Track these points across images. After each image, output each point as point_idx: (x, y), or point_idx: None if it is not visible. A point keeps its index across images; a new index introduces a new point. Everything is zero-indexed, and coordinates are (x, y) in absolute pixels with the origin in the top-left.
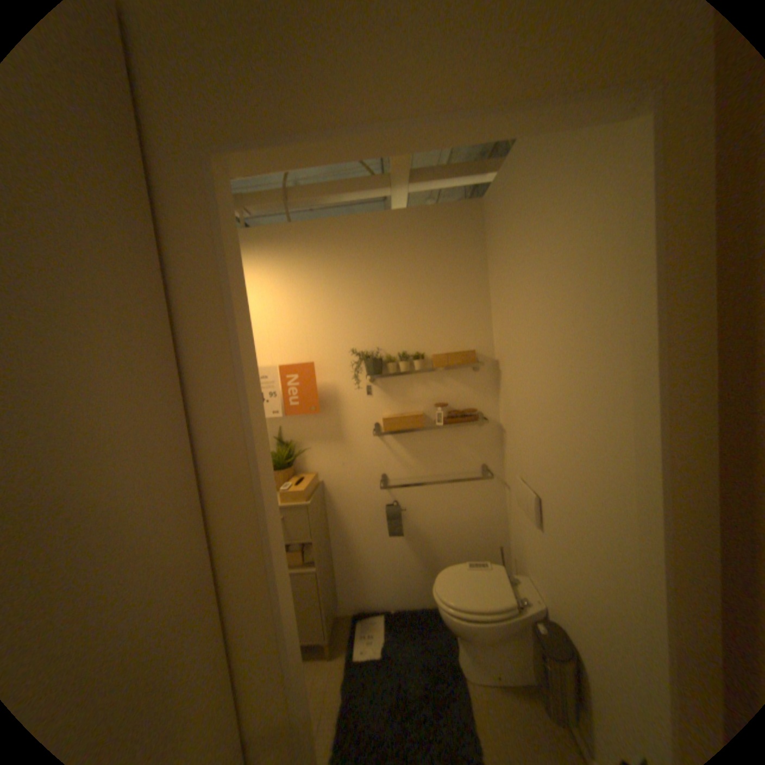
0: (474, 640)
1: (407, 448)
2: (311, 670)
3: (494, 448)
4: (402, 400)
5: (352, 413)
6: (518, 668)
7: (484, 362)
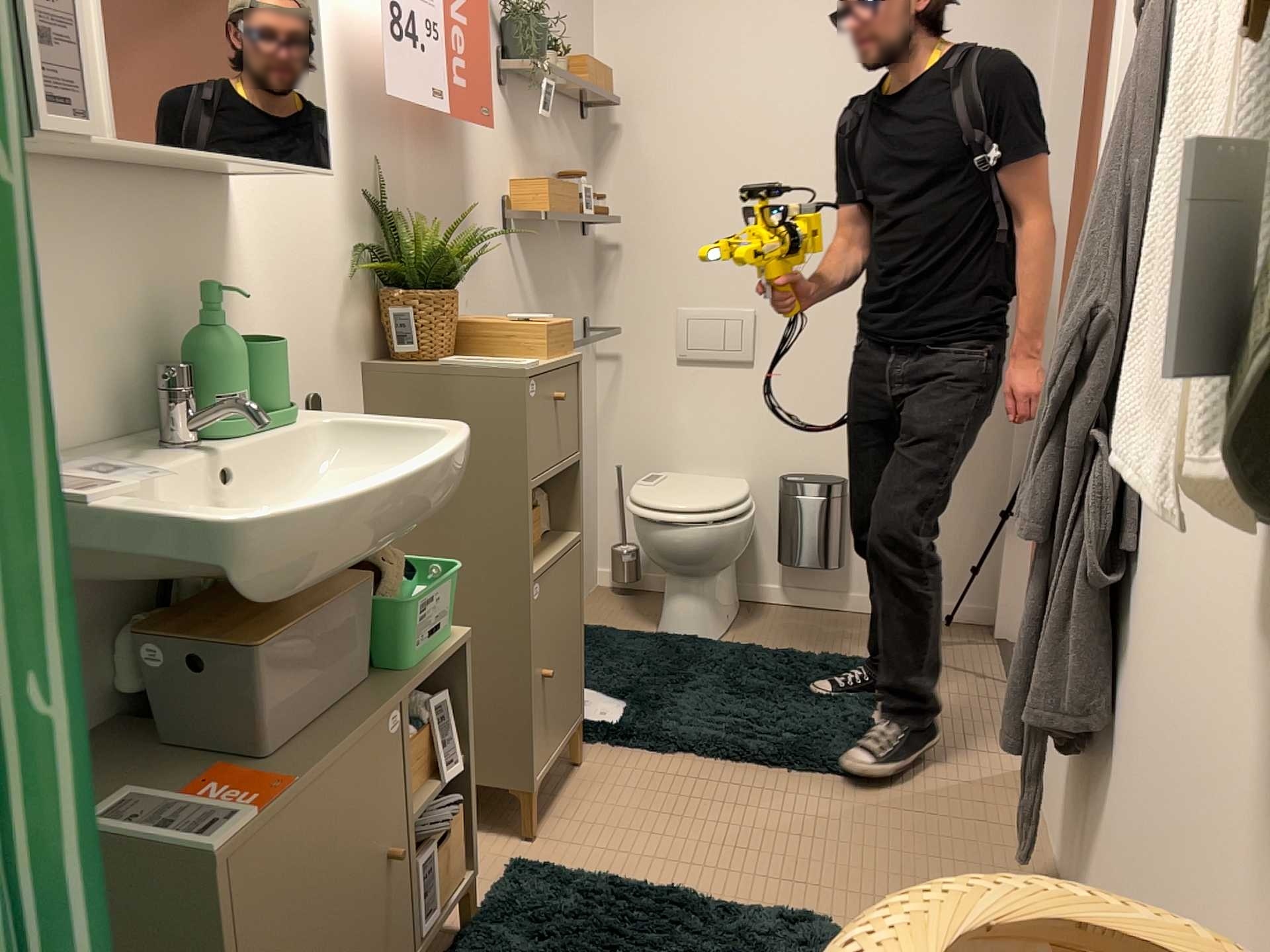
0: (747, 542)
1: (532, 270)
2: (589, 788)
3: (592, 284)
4: (529, 153)
5: (480, 162)
6: (734, 589)
7: (610, 105)
